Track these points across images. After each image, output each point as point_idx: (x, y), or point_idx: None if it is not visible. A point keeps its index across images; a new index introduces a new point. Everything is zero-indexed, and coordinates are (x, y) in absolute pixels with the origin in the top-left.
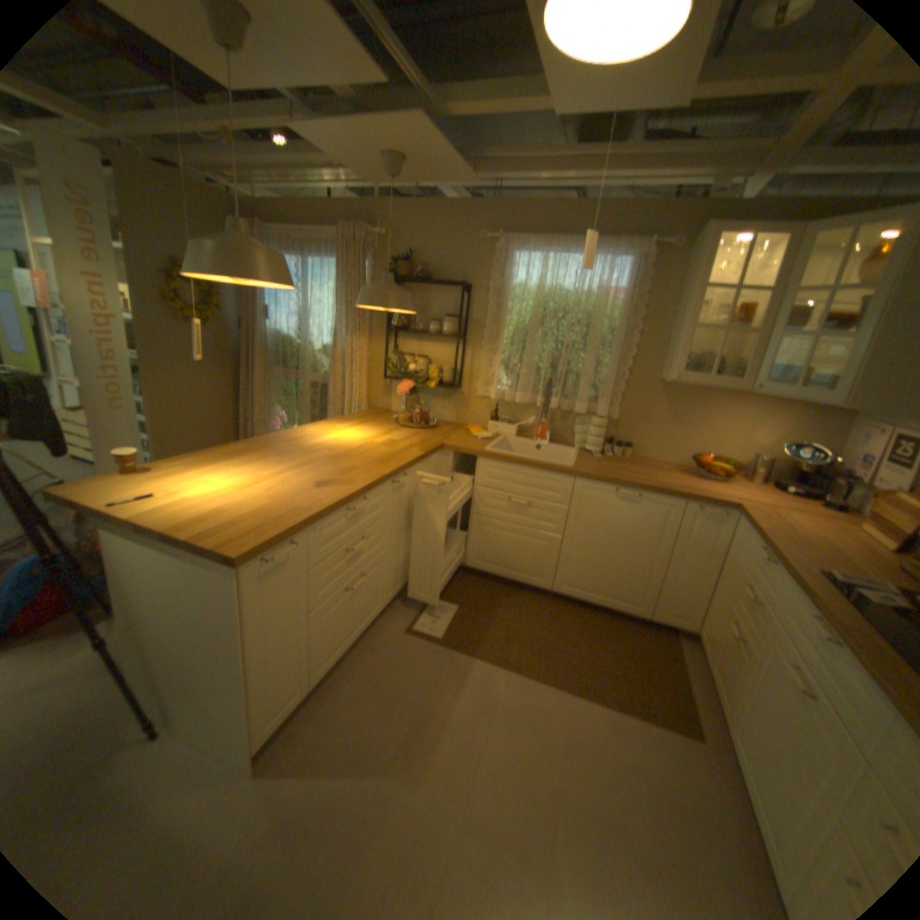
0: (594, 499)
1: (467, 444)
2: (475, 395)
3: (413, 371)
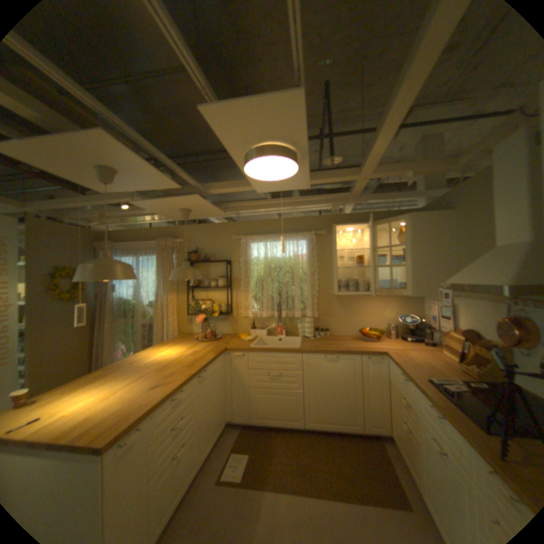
0: (315, 365)
1: (240, 346)
2: (241, 316)
3: (205, 309)
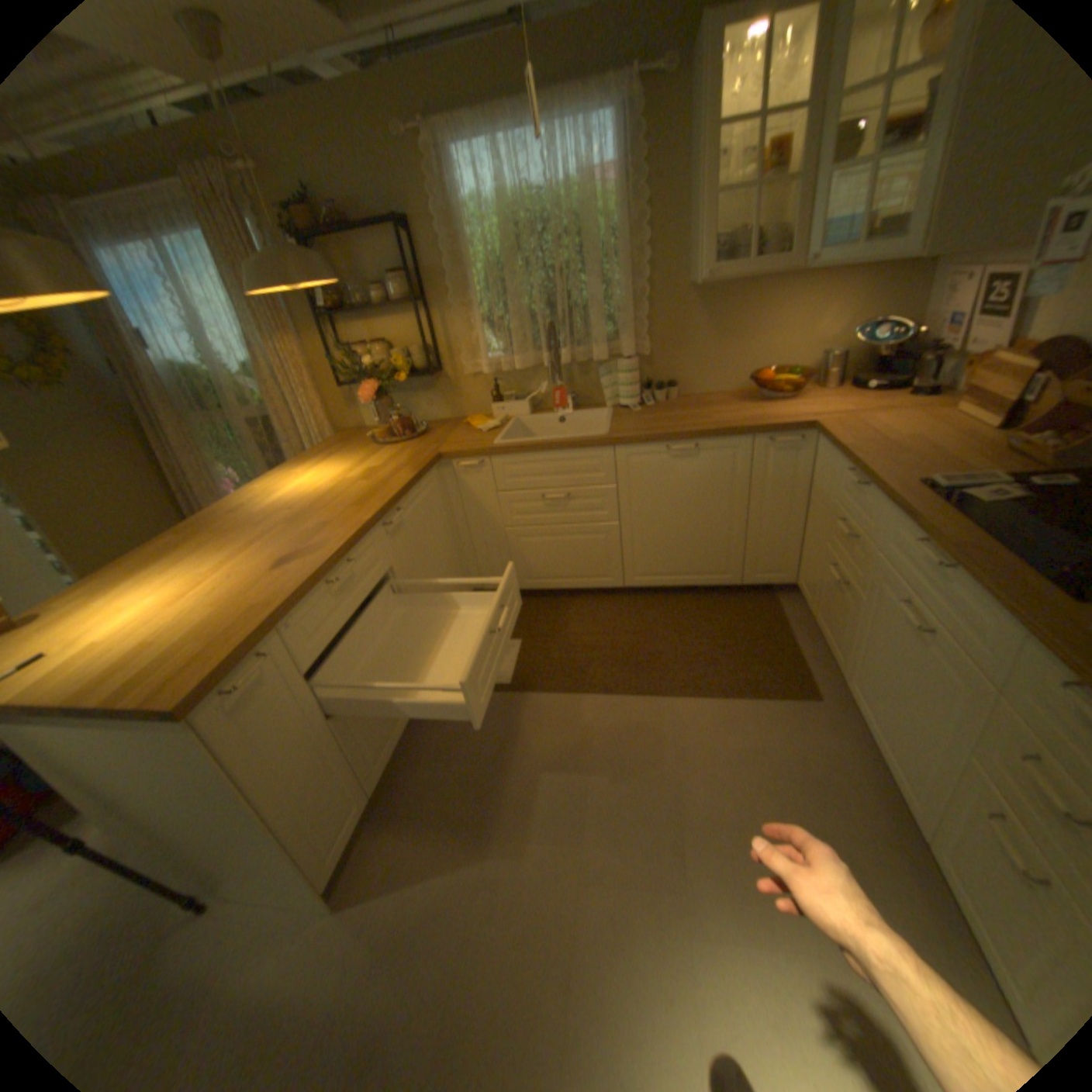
0: (643, 468)
1: (470, 445)
2: (463, 375)
3: (371, 367)
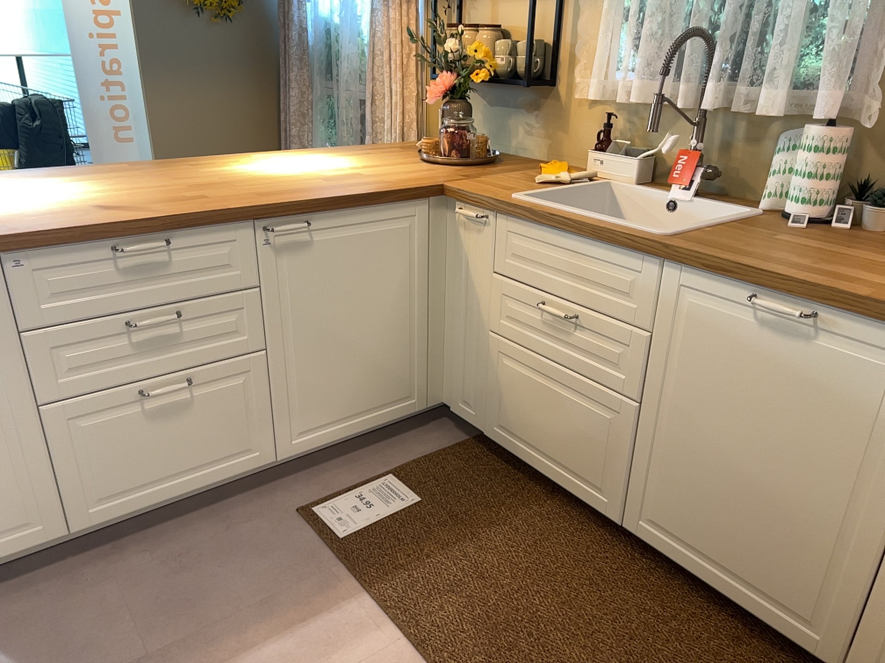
0: (703, 321)
1: (488, 188)
2: (577, 99)
3: (458, 57)
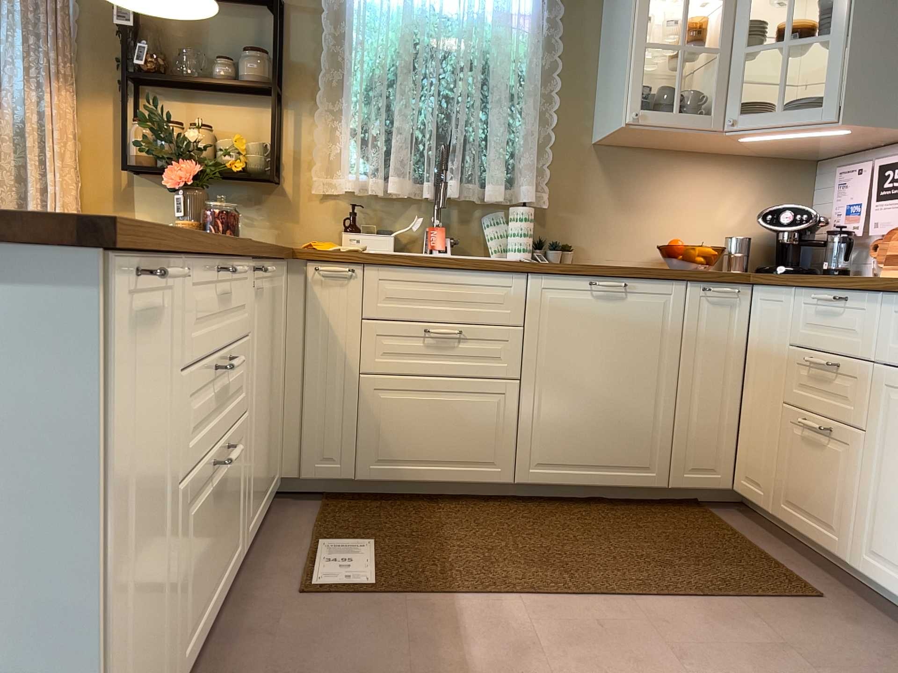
0: (562, 306)
1: (334, 250)
2: (310, 193)
3: (196, 147)
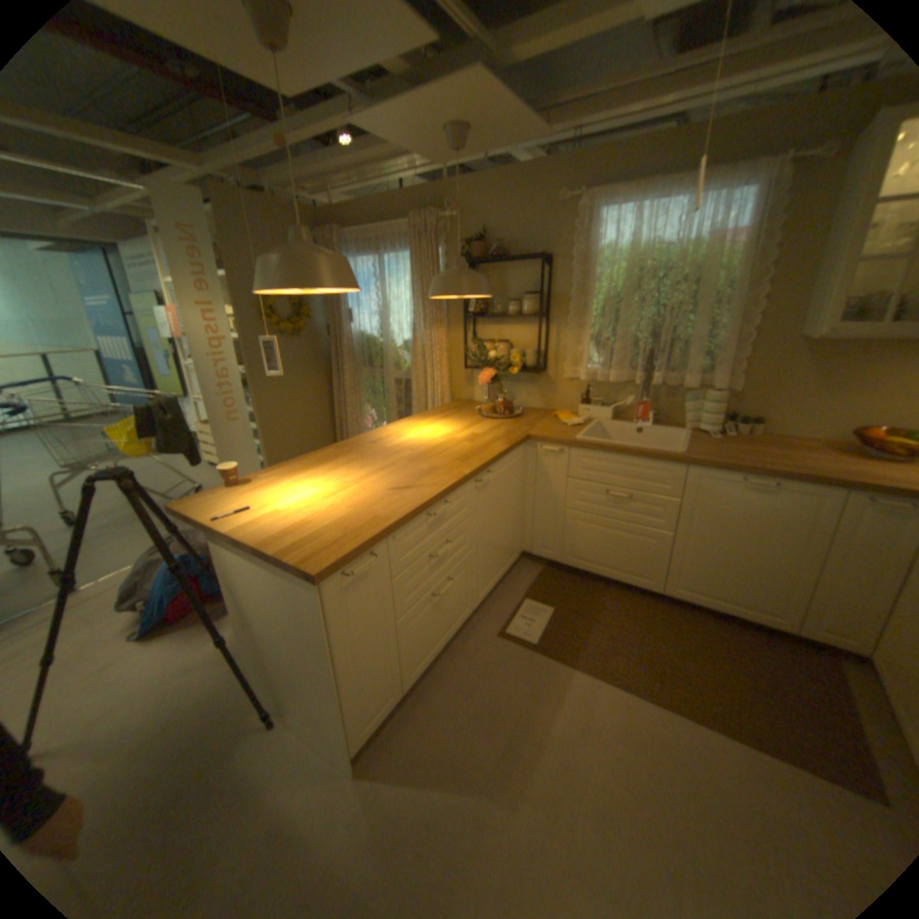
0: (715, 491)
1: (556, 434)
2: (563, 377)
3: (494, 359)
